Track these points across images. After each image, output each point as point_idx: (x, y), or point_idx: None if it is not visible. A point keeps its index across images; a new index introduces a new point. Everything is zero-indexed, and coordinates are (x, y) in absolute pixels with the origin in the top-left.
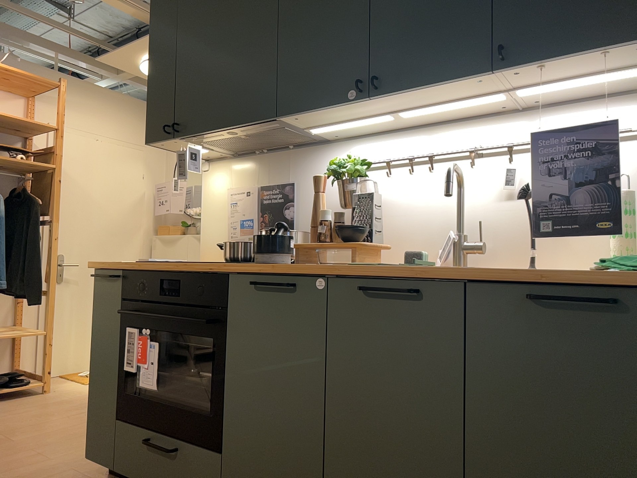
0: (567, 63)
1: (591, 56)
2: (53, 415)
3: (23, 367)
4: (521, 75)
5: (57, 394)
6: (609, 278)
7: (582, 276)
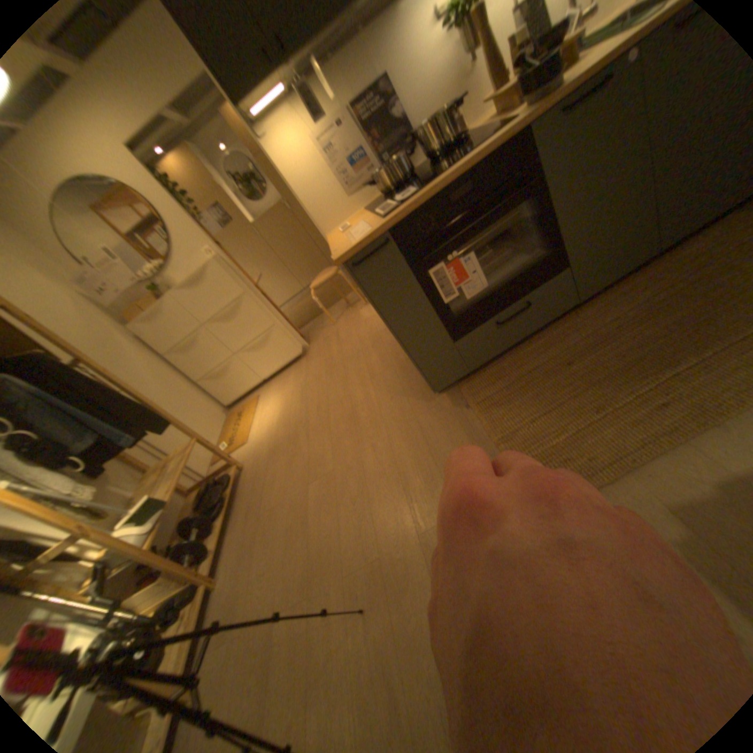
0: None
1: None
2: (299, 451)
3: (187, 485)
4: None
5: (253, 458)
6: None
7: None
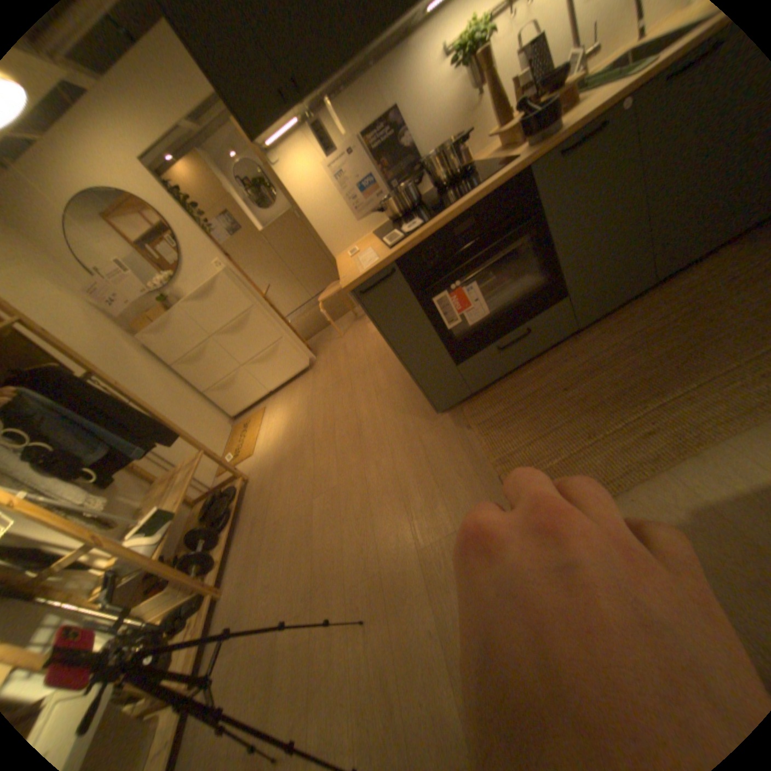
0: None
1: None
2: (304, 464)
3: (192, 496)
4: None
5: (258, 470)
6: None
7: None
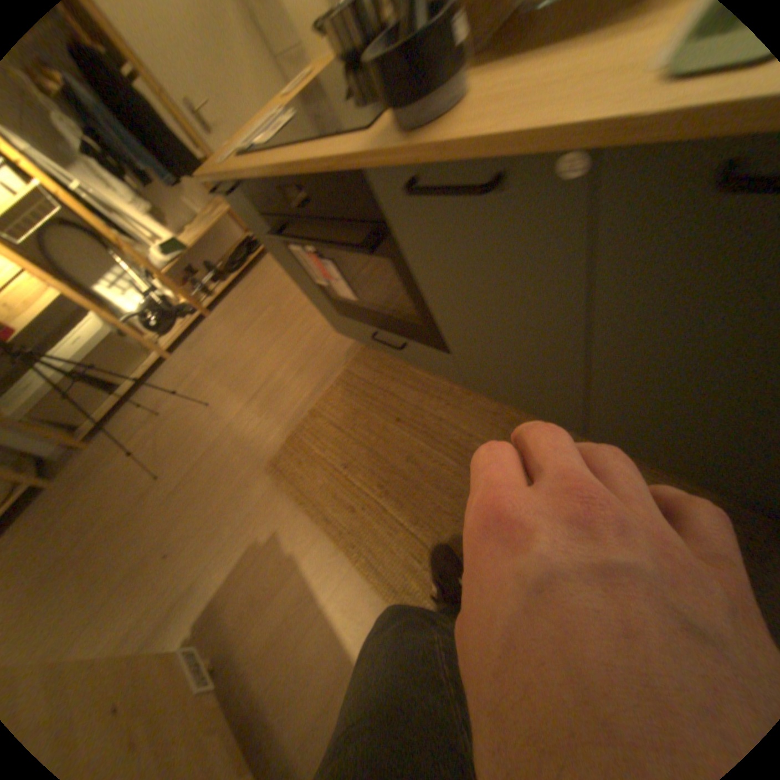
0: None
1: None
2: None
3: None
4: None
5: None
6: None
7: None
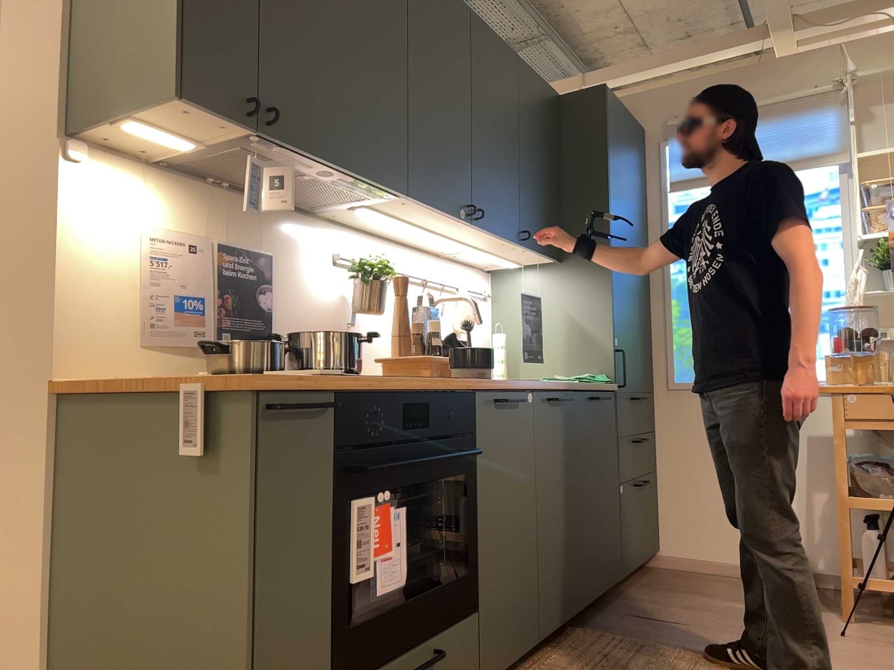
0: (530, 252)
1: (539, 255)
2: None
3: None
4: (514, 248)
5: None
6: (602, 387)
7: (596, 386)
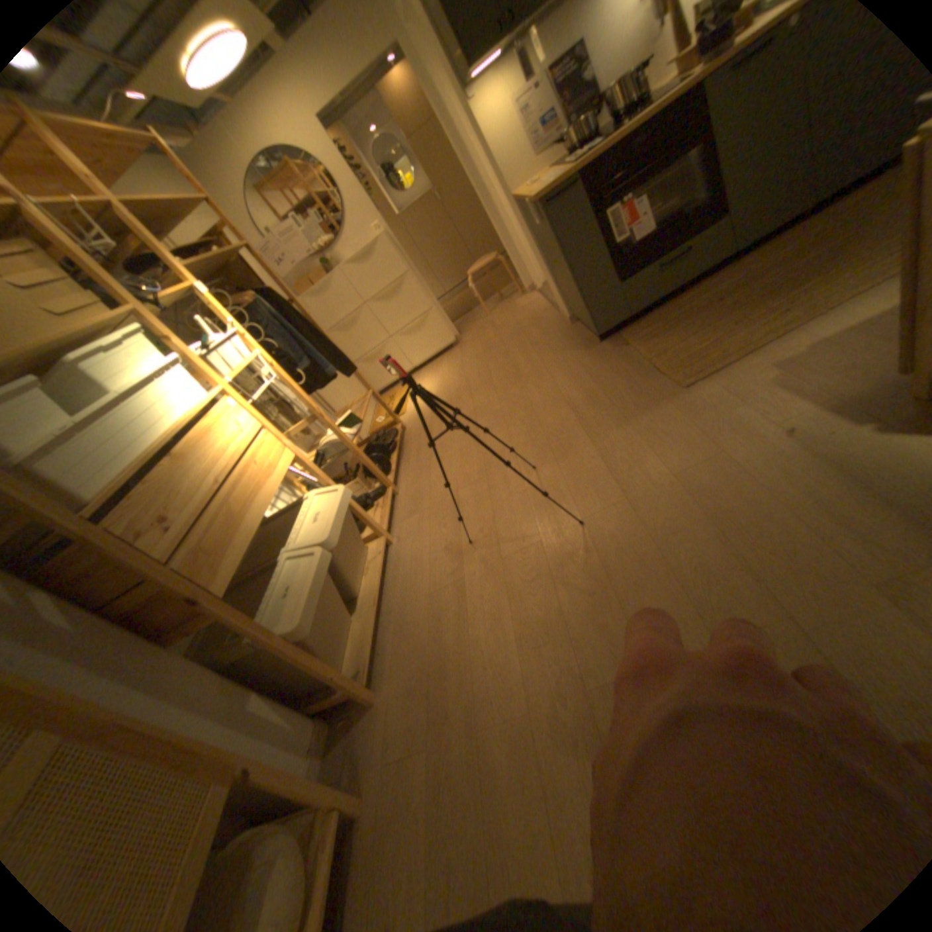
0: None
1: None
2: (462, 405)
3: None
4: None
5: (414, 420)
6: None
7: None
